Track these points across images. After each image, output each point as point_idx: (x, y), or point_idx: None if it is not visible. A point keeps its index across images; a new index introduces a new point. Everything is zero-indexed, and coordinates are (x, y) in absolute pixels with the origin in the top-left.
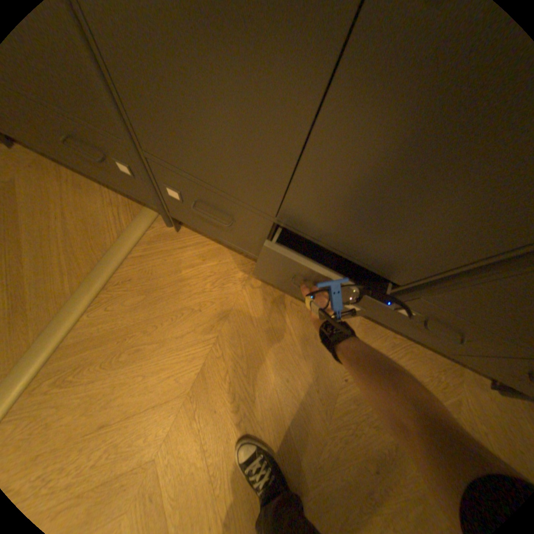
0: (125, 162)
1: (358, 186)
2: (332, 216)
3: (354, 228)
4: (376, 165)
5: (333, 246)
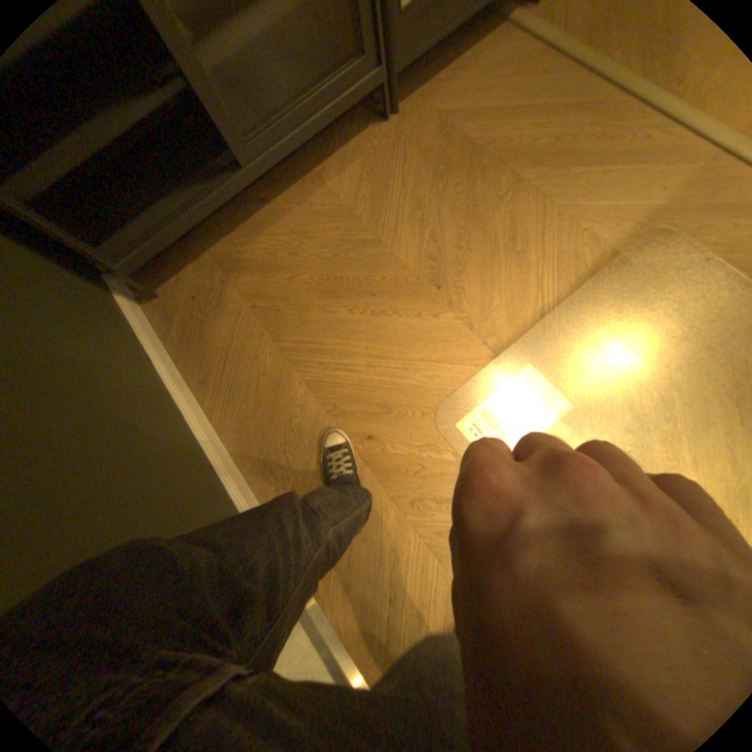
0: None
1: None
2: None
3: None
4: None
5: None
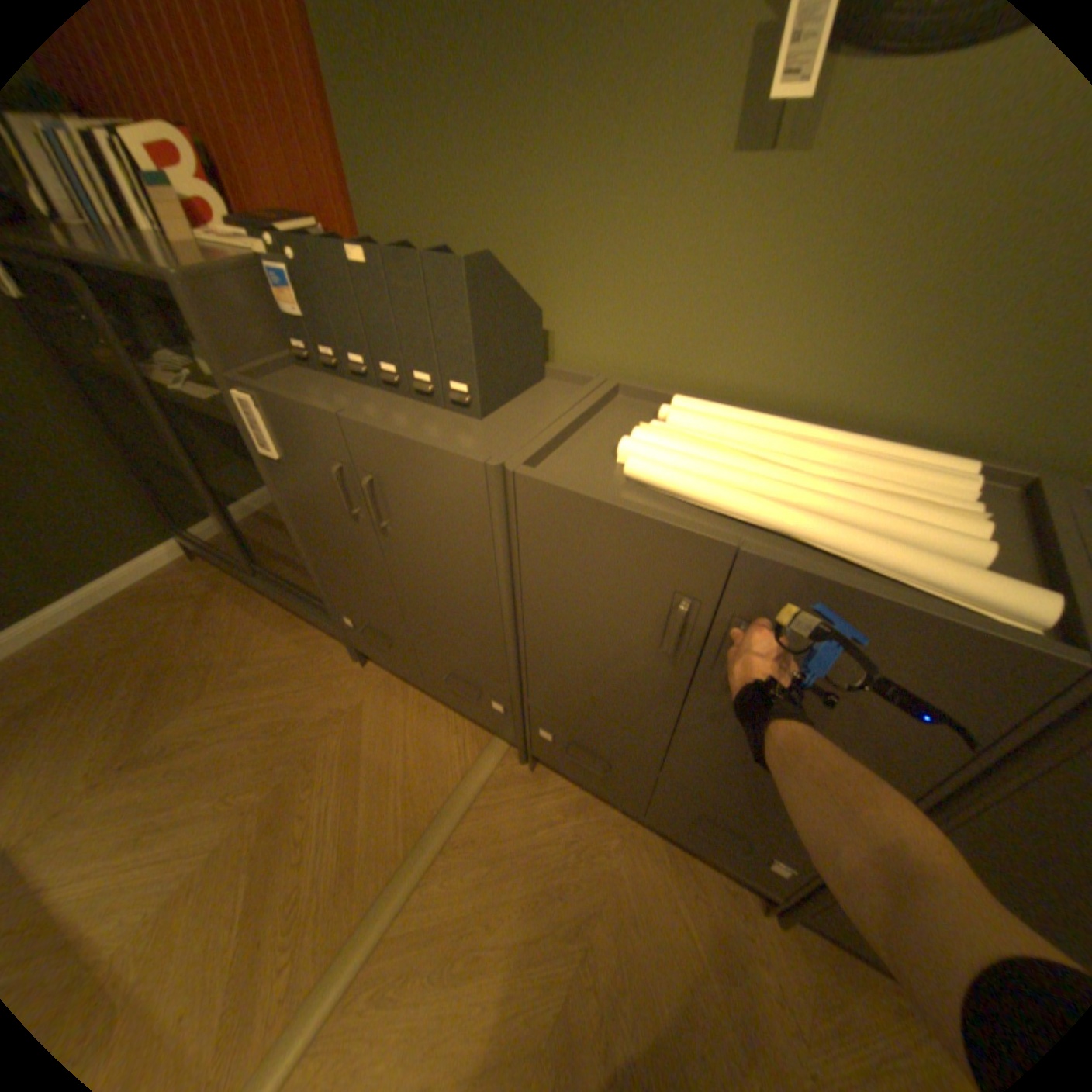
0: (505, 704)
1: (728, 760)
2: (717, 780)
3: (742, 794)
4: (735, 748)
5: (730, 812)
